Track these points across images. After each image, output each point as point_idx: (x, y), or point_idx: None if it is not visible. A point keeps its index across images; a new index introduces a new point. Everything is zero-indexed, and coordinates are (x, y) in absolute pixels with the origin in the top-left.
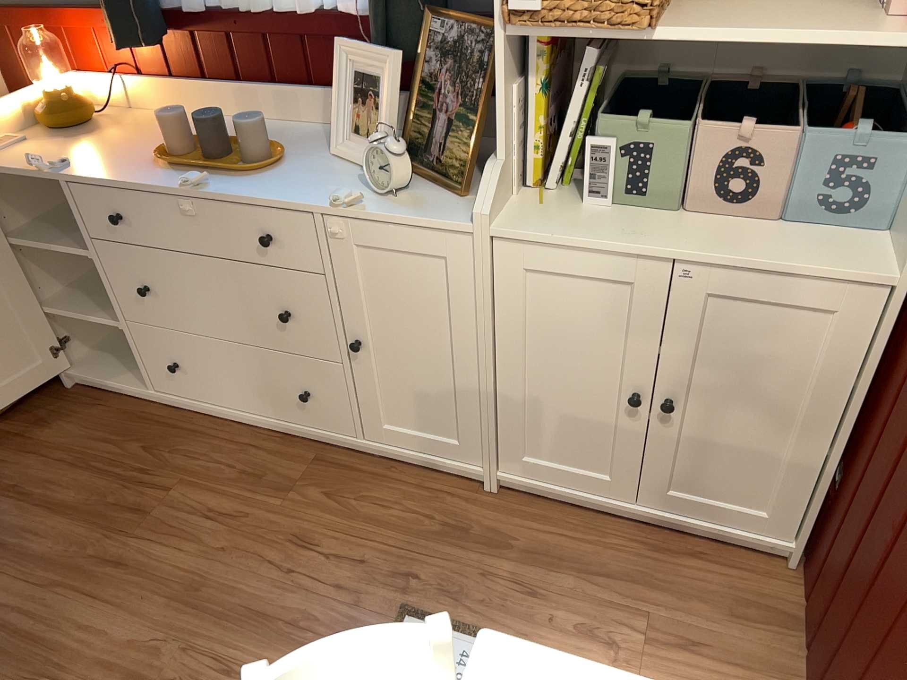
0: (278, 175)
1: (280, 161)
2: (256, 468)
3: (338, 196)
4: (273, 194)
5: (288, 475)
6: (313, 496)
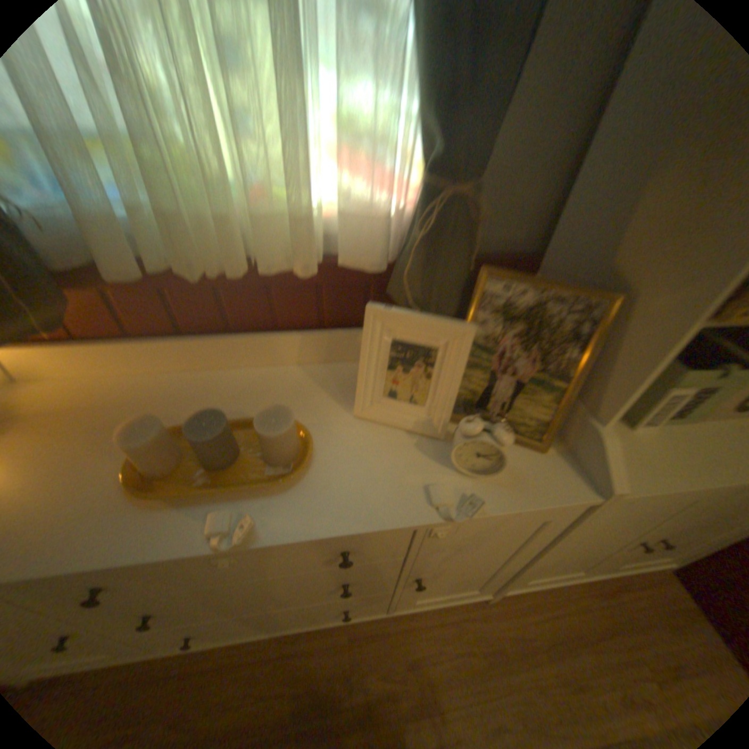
0: (318, 466)
1: (310, 446)
2: (303, 689)
3: (441, 498)
4: (345, 512)
5: (338, 680)
6: (375, 694)
